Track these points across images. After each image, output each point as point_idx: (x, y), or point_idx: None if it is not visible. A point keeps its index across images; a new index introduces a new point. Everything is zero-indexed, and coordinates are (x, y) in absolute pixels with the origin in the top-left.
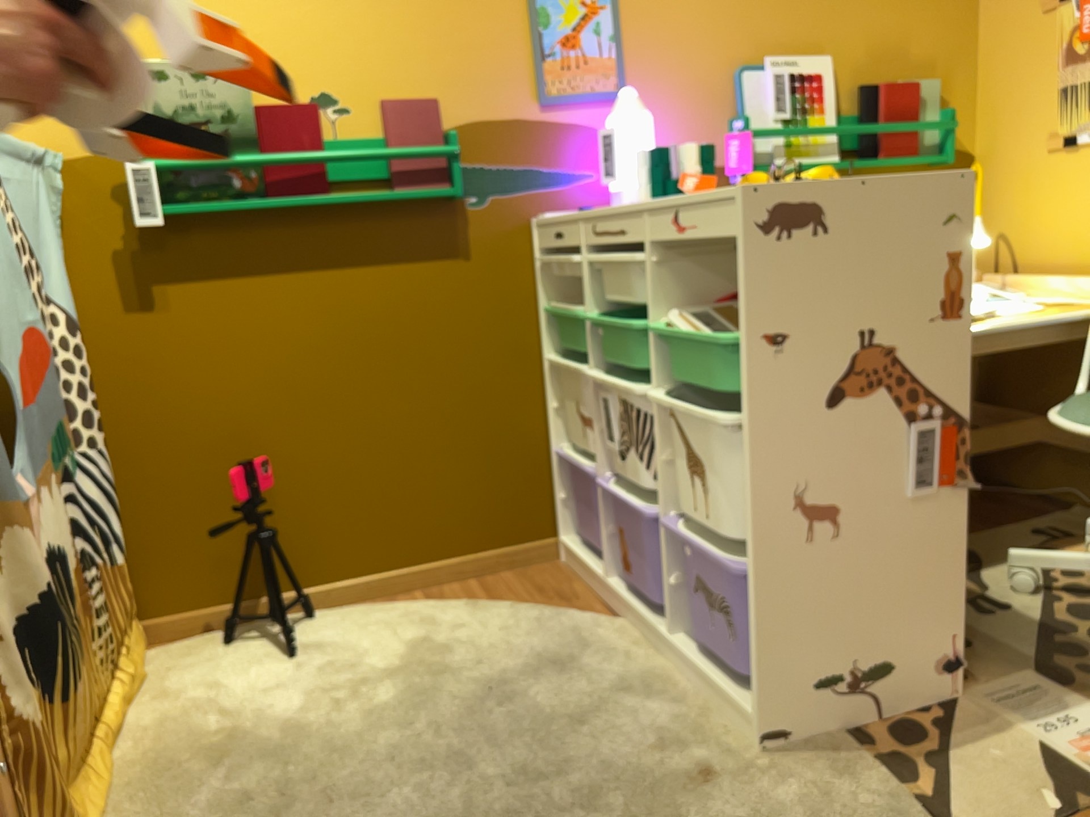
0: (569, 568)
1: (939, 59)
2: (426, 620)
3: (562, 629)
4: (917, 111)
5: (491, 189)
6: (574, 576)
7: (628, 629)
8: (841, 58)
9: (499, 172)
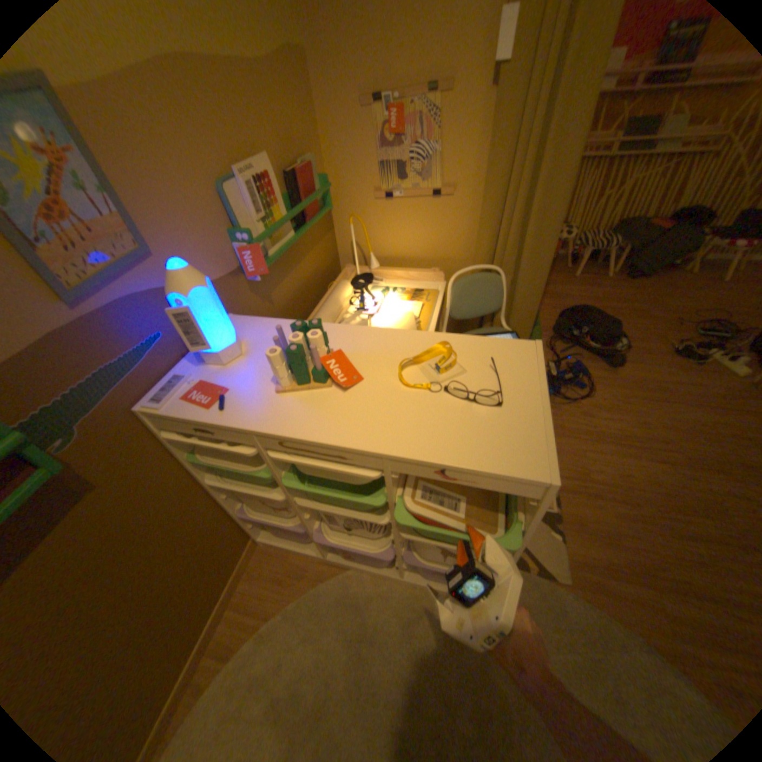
0: (272, 549)
1: (305, 134)
2: (251, 682)
3: (331, 606)
4: (314, 181)
5: (72, 419)
6: (282, 552)
7: (358, 573)
8: (267, 149)
9: (67, 397)
